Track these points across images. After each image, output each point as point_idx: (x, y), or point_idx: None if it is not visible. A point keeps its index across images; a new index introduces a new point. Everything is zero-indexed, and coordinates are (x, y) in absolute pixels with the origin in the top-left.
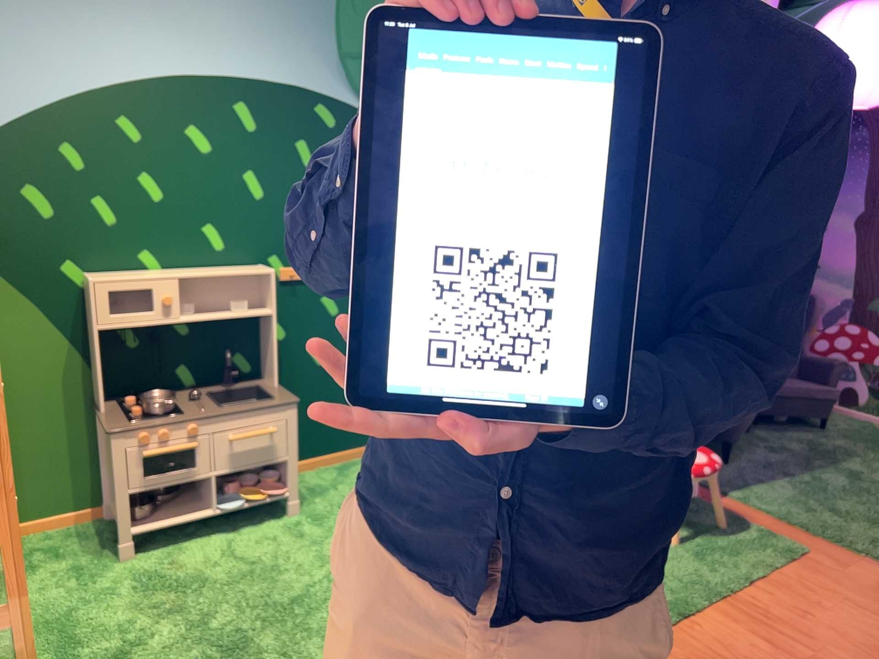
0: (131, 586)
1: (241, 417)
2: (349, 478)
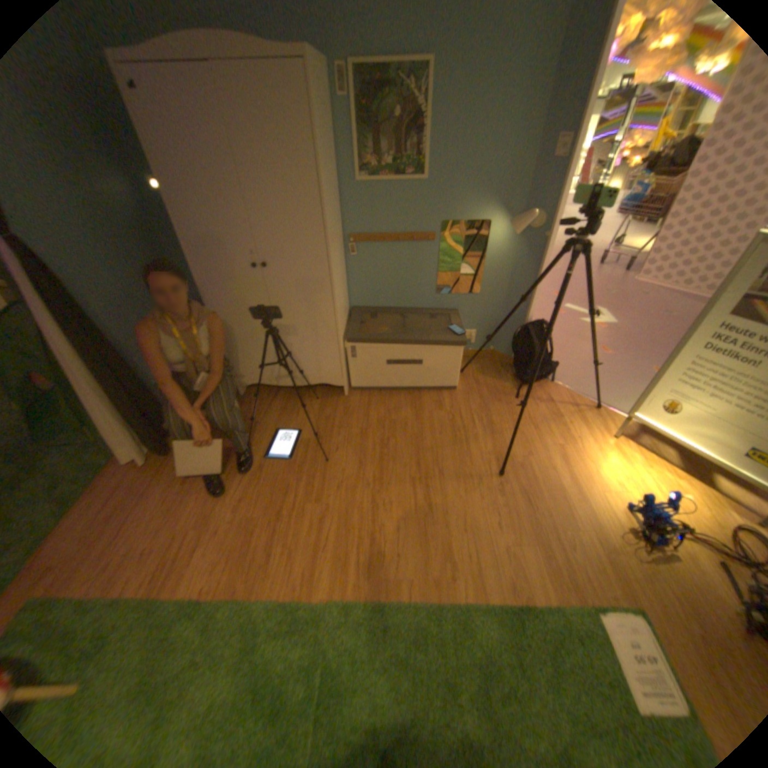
0: None
1: None
2: None
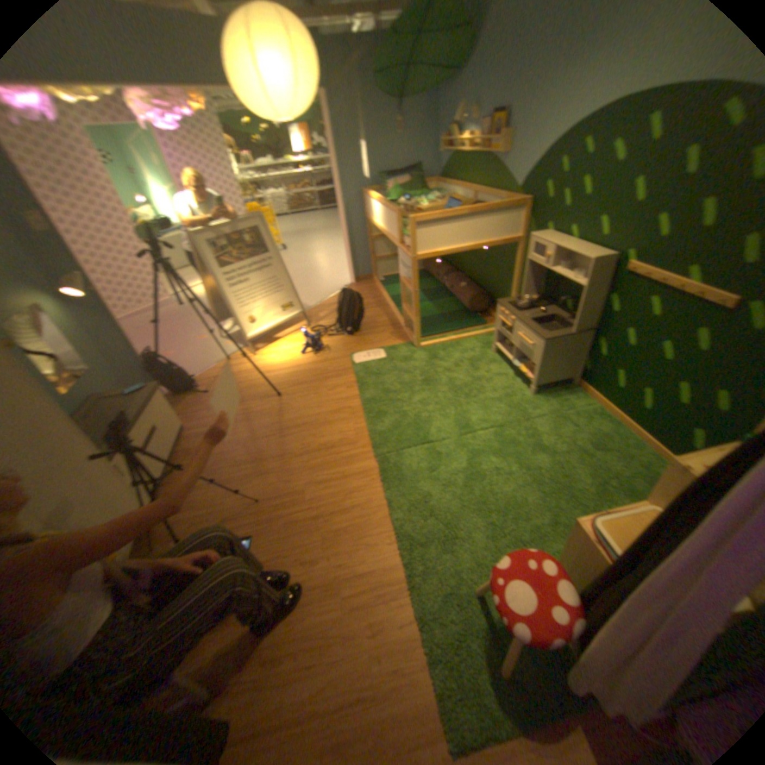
0: (474, 356)
1: (524, 328)
2: (586, 419)
